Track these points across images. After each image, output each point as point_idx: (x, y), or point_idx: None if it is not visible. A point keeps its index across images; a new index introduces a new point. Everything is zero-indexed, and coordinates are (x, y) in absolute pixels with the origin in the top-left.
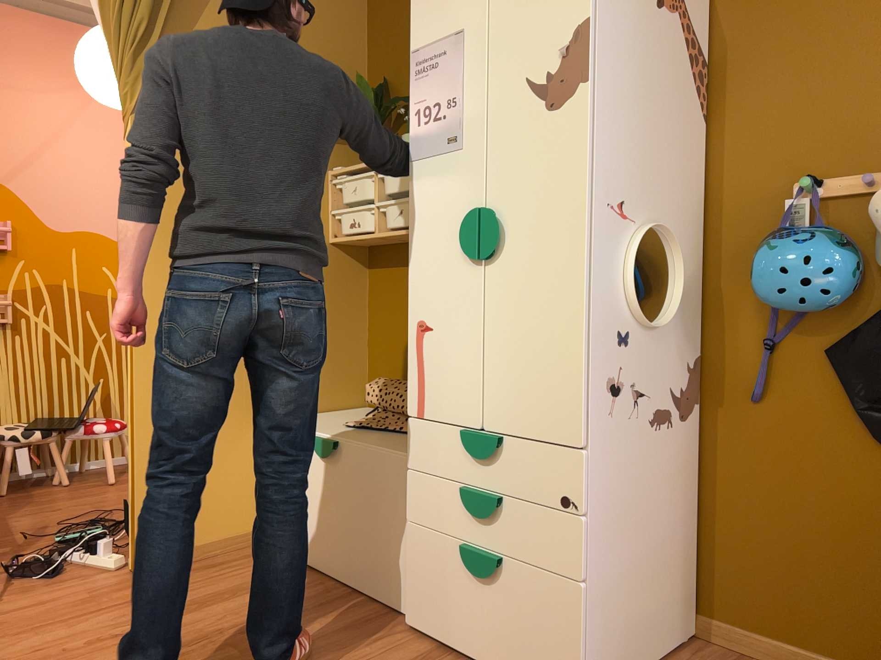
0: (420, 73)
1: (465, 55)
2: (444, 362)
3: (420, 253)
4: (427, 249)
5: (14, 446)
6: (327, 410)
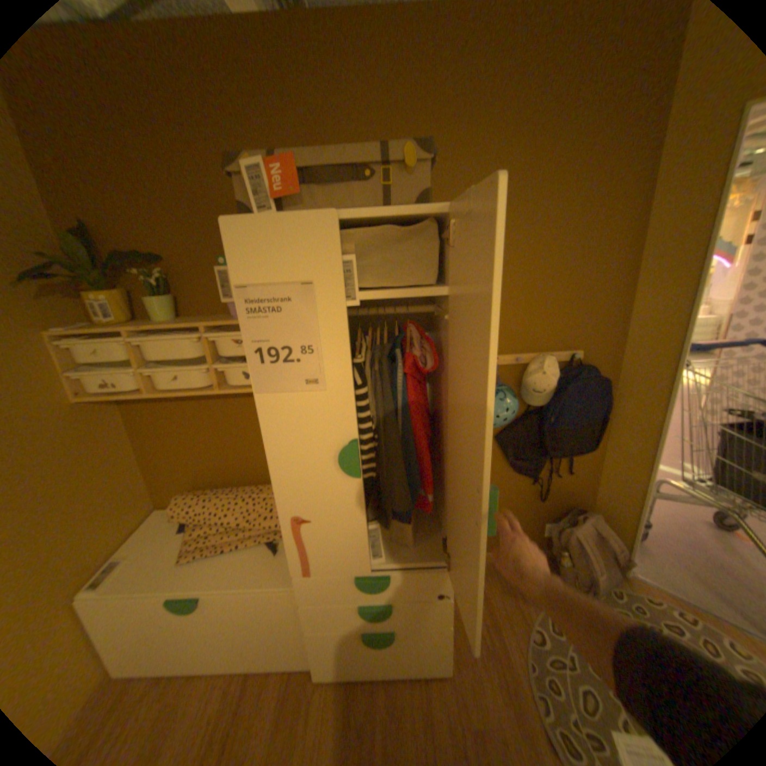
0: (253, 311)
1: (318, 307)
2: (327, 542)
3: (283, 469)
4: (293, 467)
5: None
6: (125, 538)
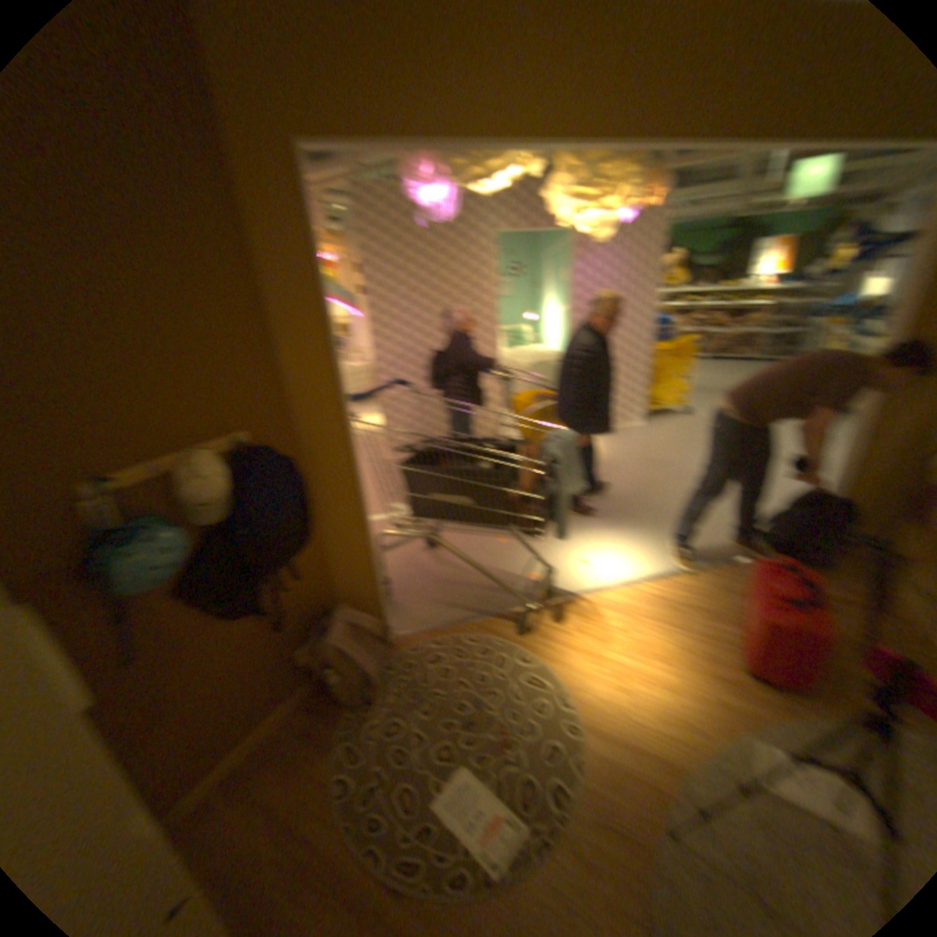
0: None
1: None
2: None
3: None
4: None
5: None
6: None
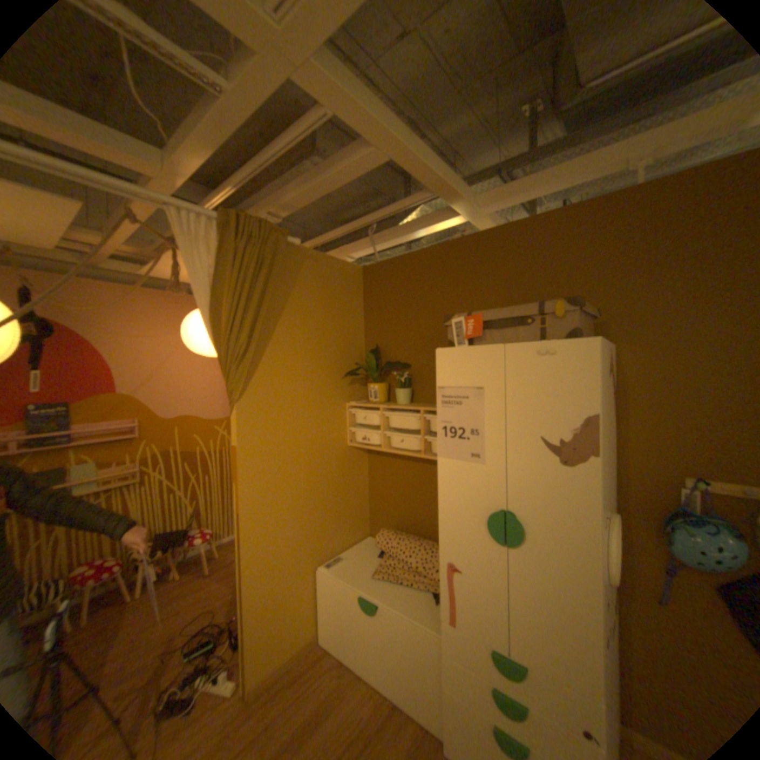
0: (445, 402)
1: (485, 404)
2: (472, 599)
3: (448, 519)
4: (455, 519)
5: (144, 566)
6: (350, 547)
